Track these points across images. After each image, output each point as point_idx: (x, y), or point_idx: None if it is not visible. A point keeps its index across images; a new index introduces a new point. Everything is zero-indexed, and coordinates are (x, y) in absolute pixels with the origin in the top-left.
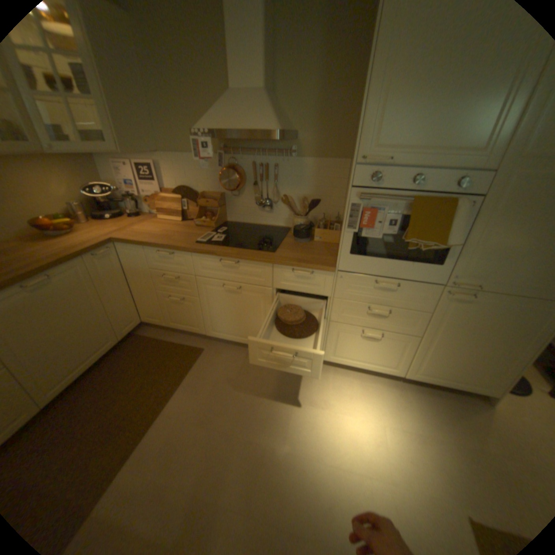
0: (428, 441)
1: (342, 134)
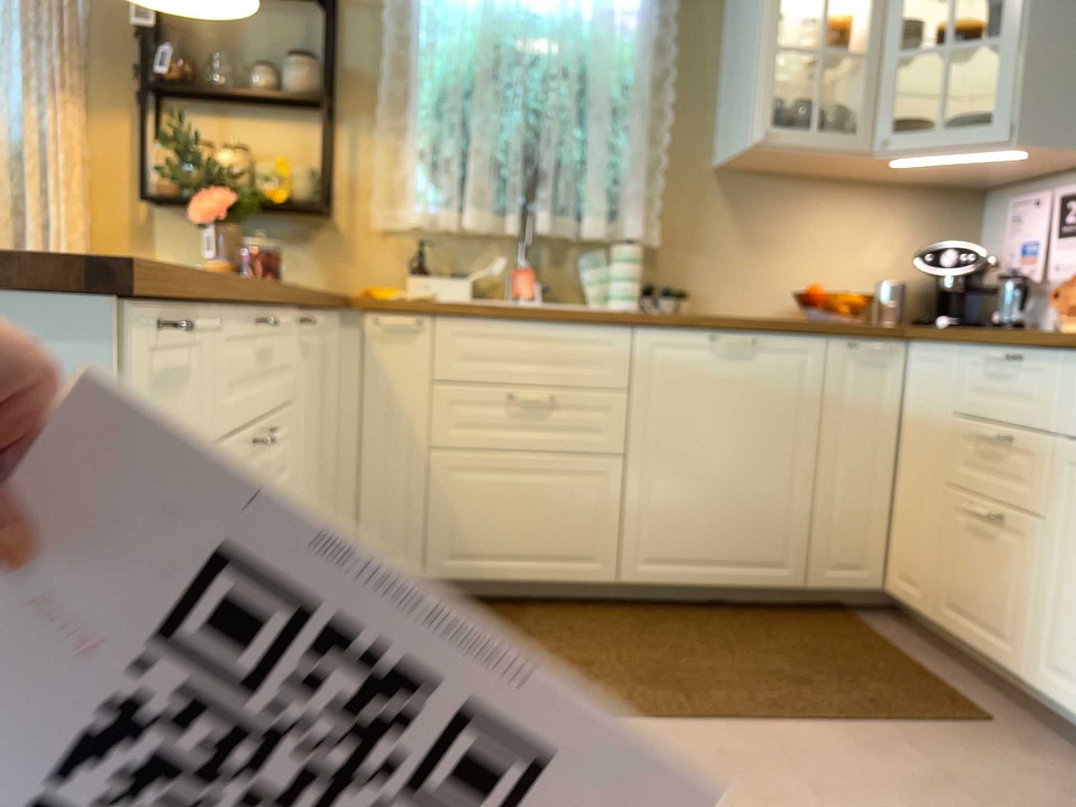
0: None
1: None
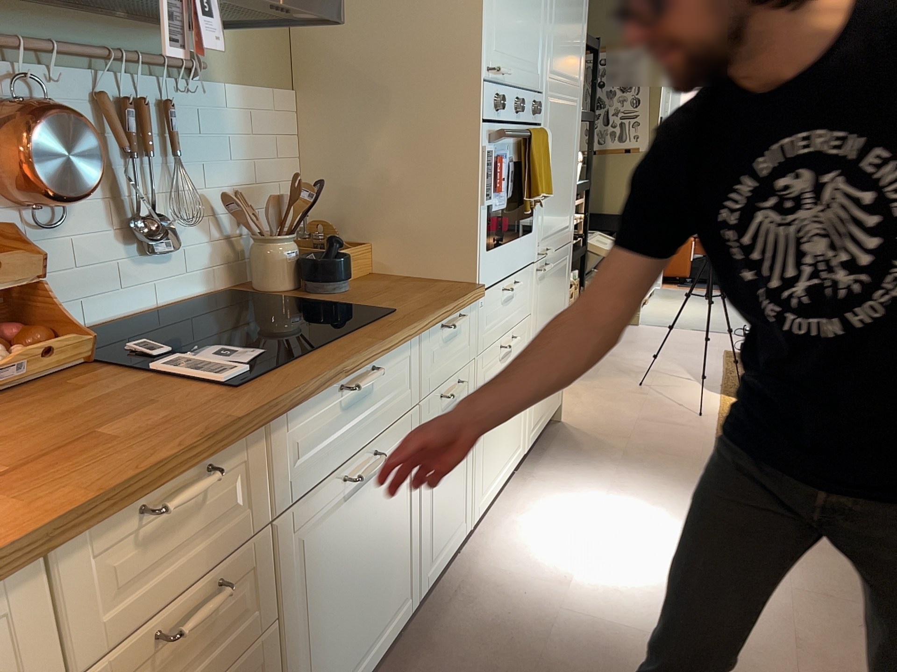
0: (617, 483)
1: (274, 35)
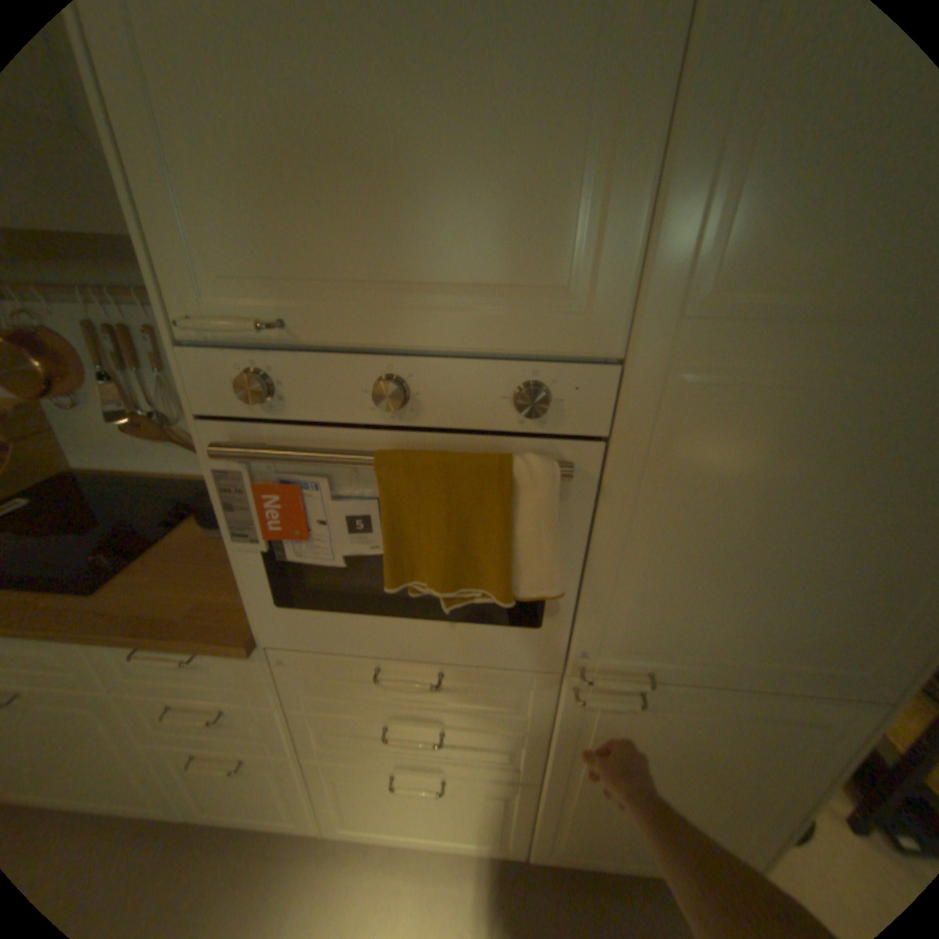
0: None
1: None
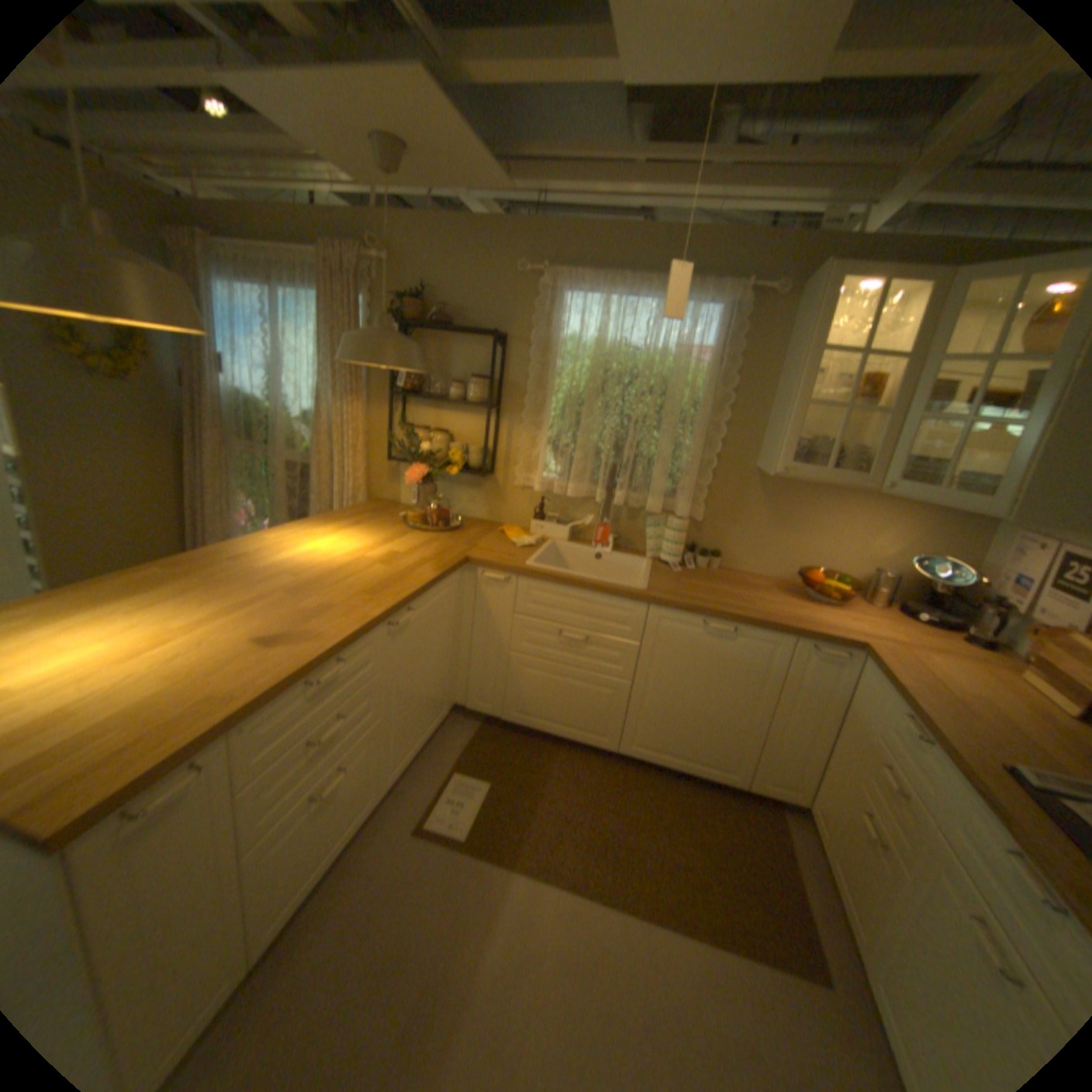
0: None
1: None
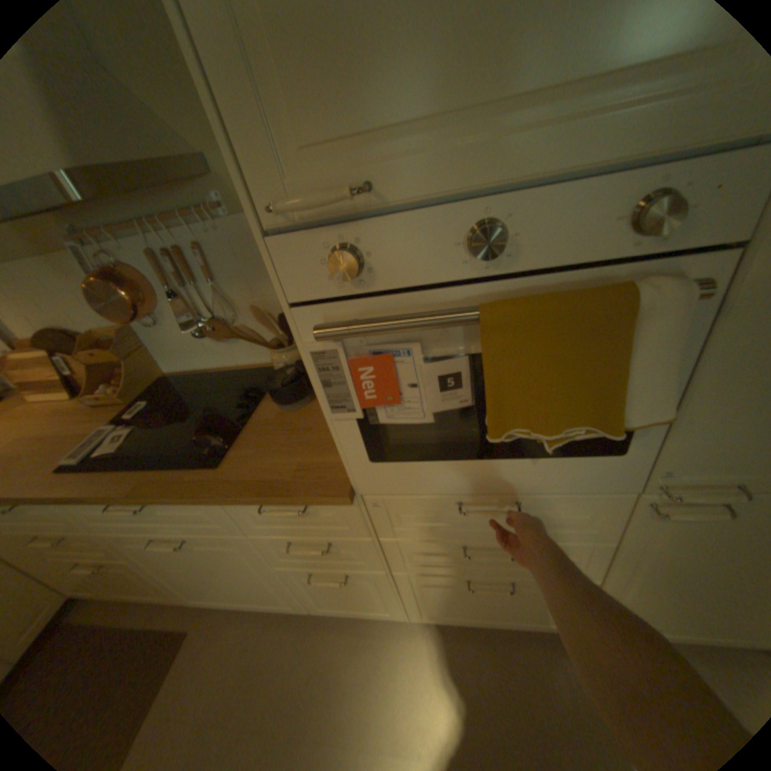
0: None
1: None
